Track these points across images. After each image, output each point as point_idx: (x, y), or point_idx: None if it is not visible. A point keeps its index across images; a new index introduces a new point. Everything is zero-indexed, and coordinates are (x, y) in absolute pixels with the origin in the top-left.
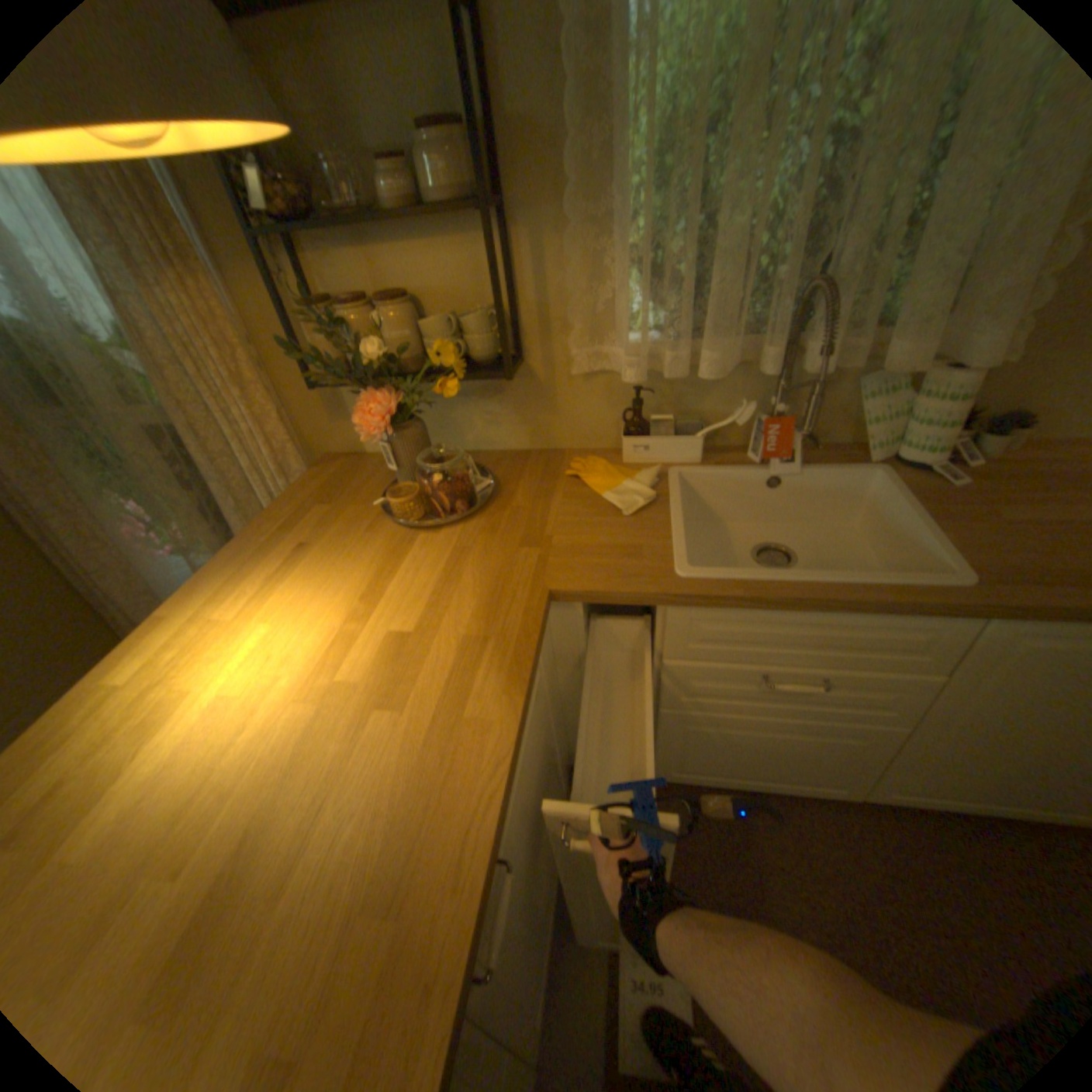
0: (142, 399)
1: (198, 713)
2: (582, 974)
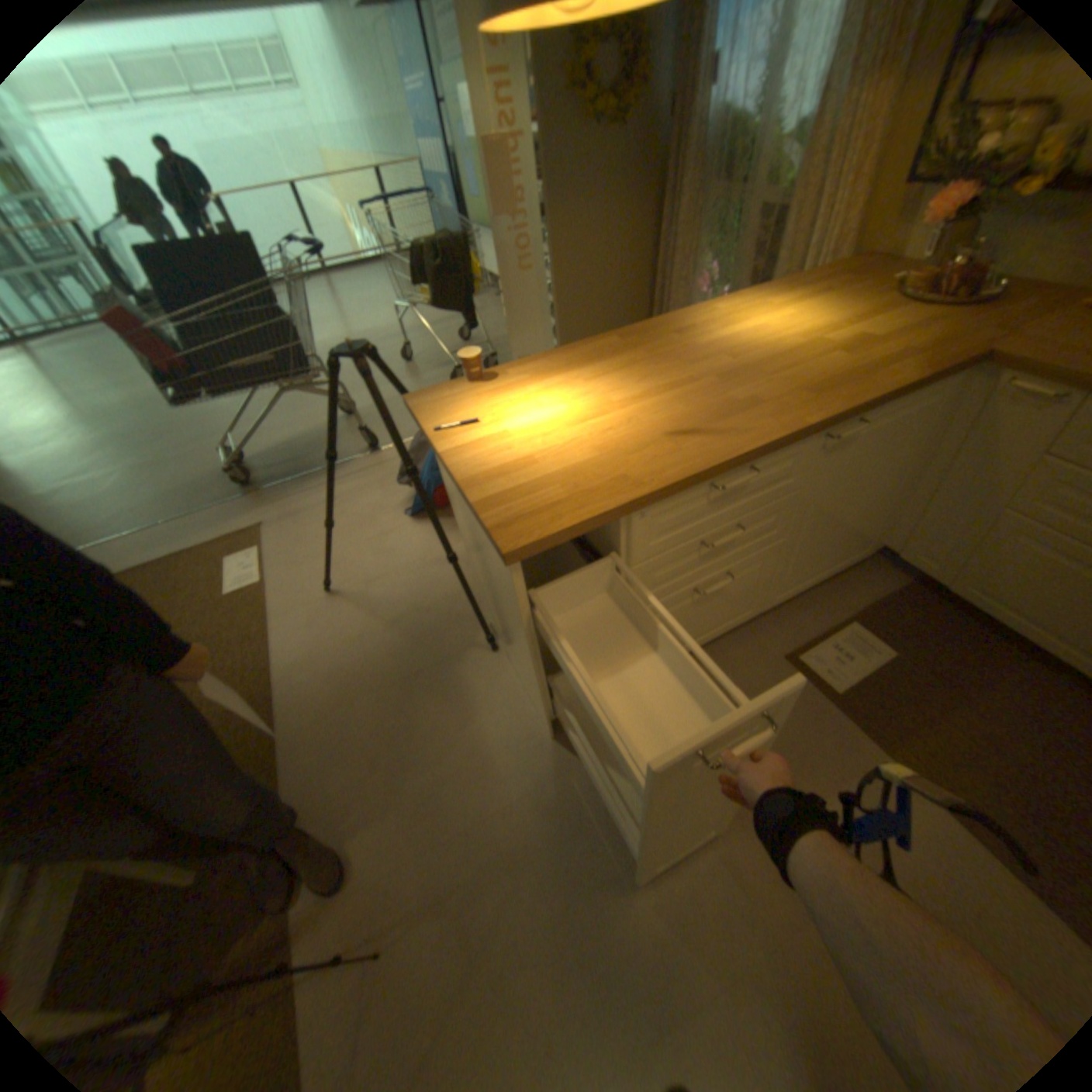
0: (780, 181)
1: (752, 327)
2: (808, 623)
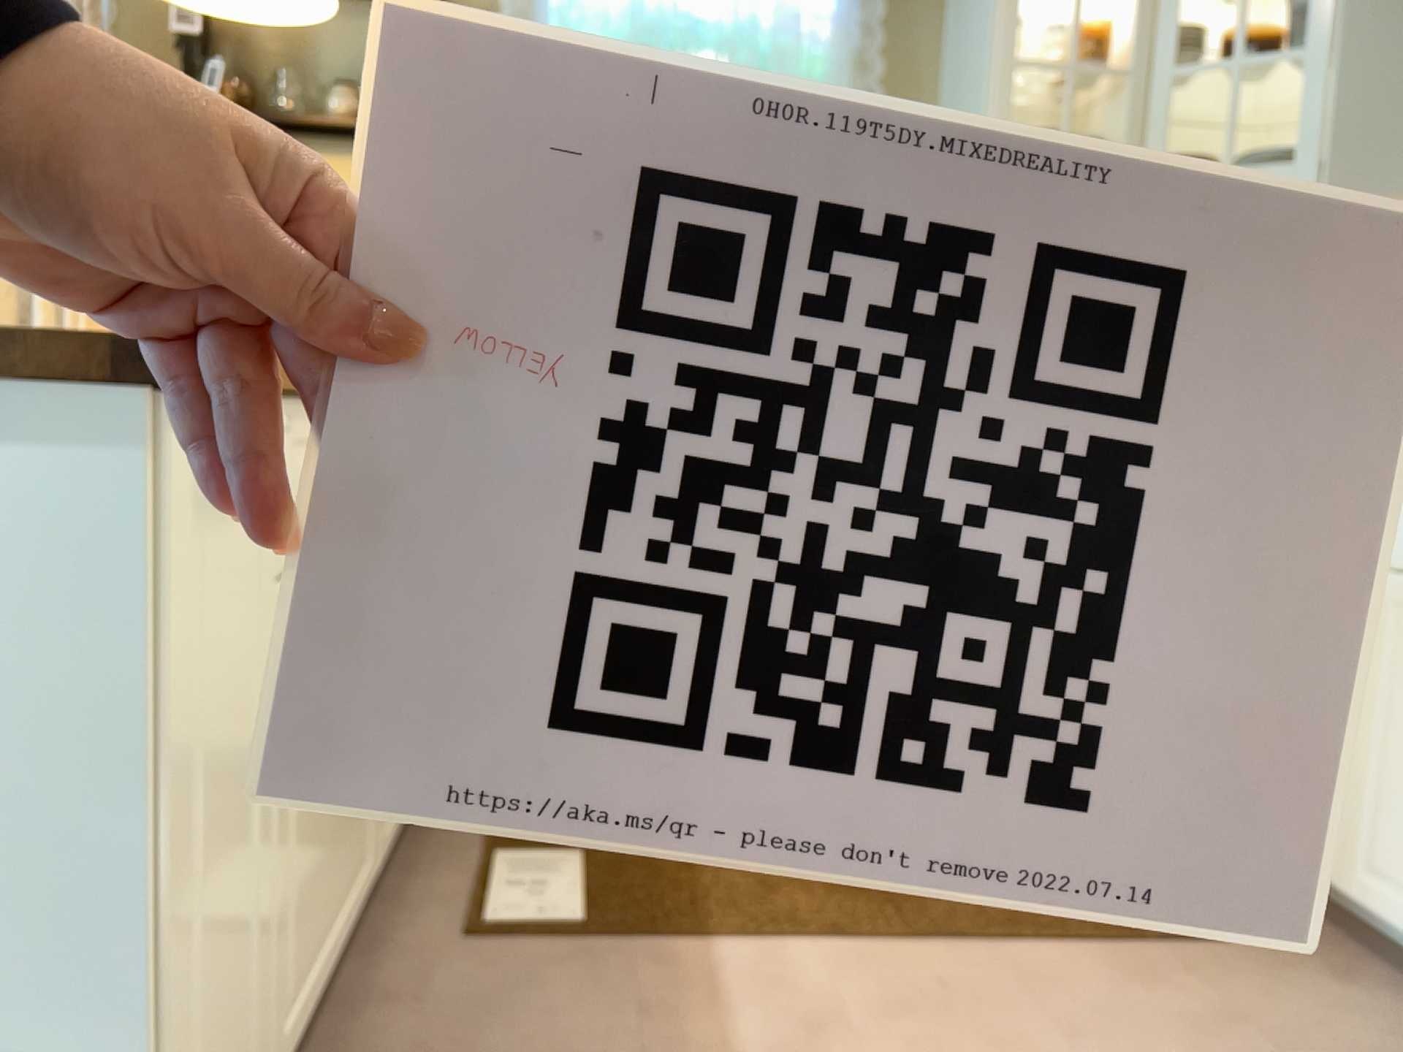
0: None
1: None
2: (434, 888)
